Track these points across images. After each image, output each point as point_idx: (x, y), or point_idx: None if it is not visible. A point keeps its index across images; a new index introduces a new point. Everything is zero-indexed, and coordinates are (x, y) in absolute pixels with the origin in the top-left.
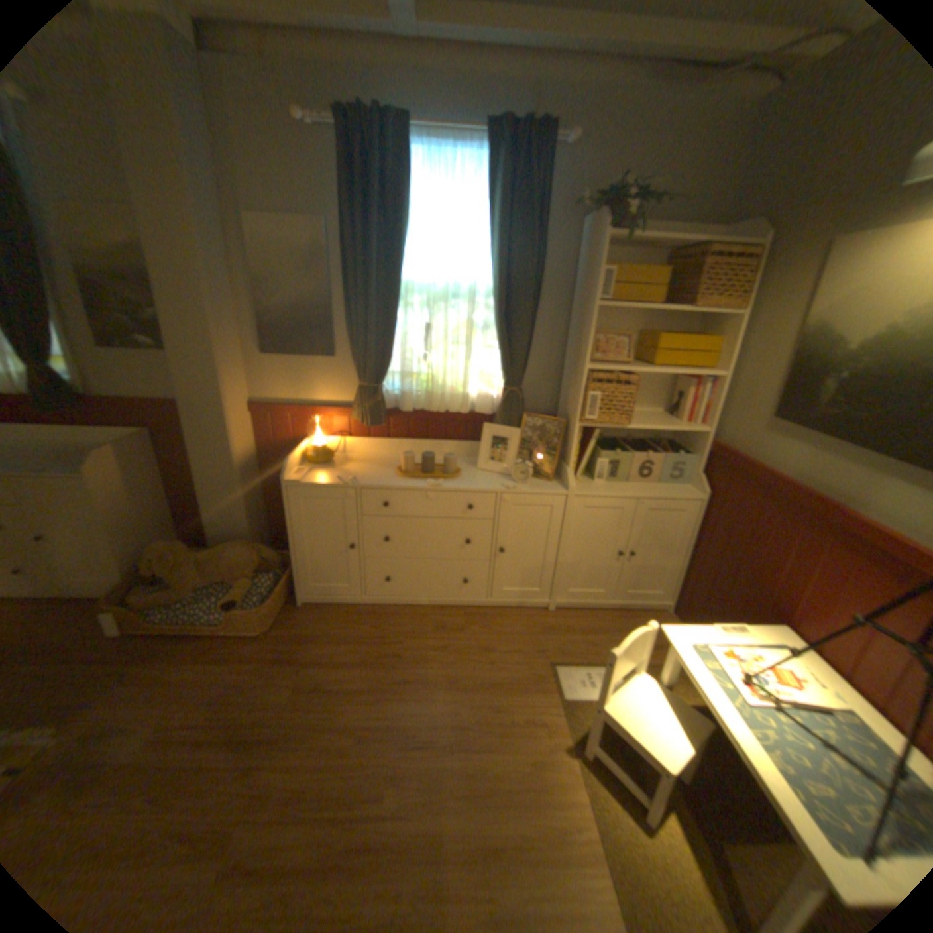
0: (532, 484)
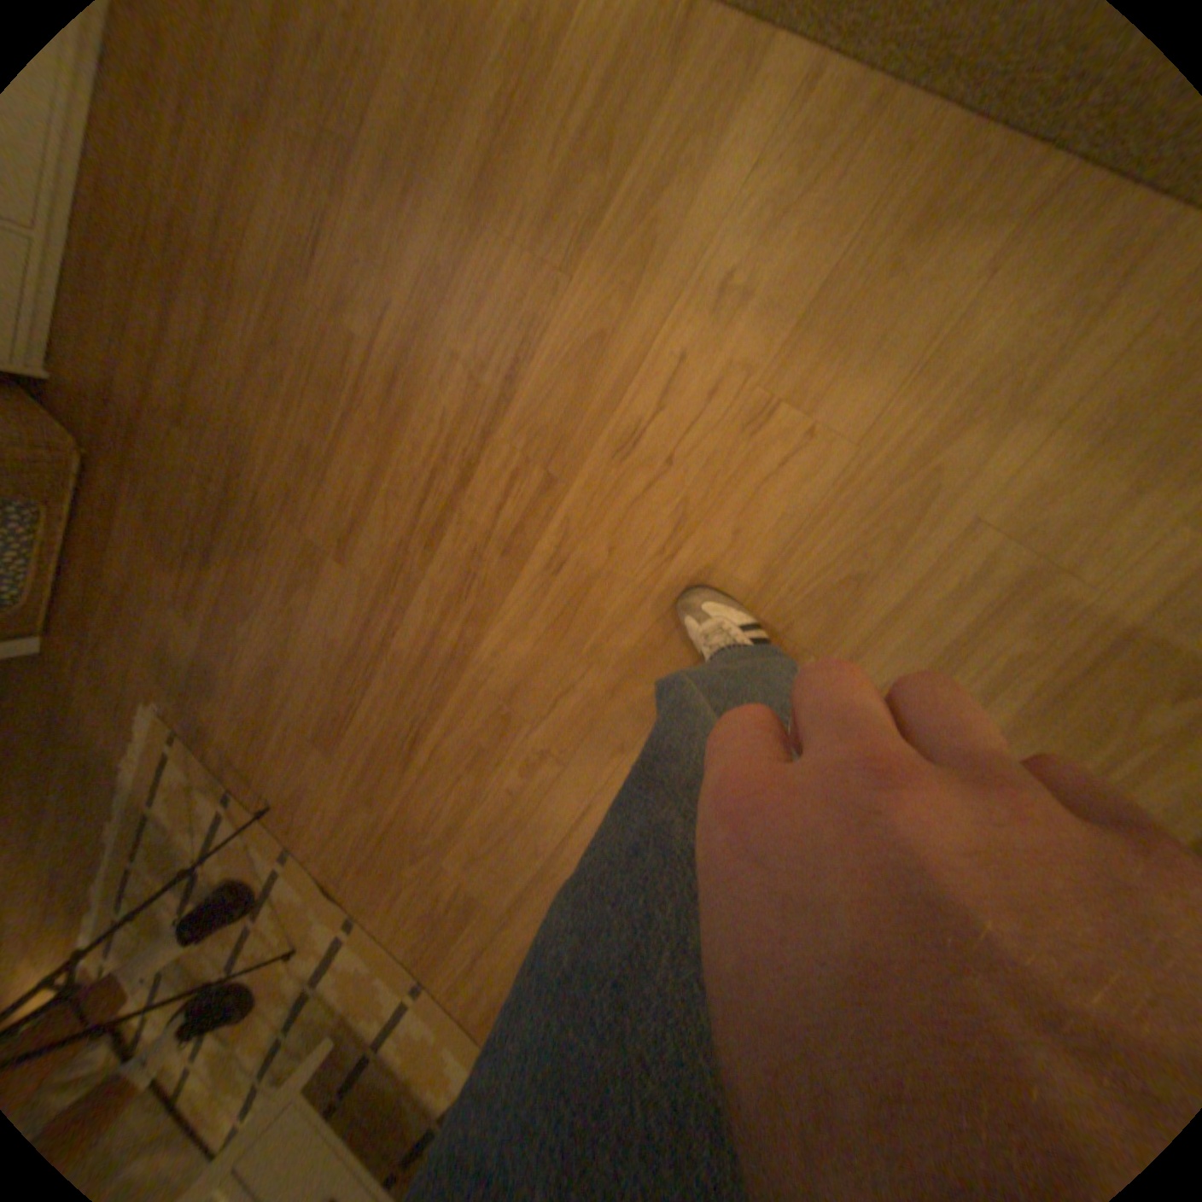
0: None
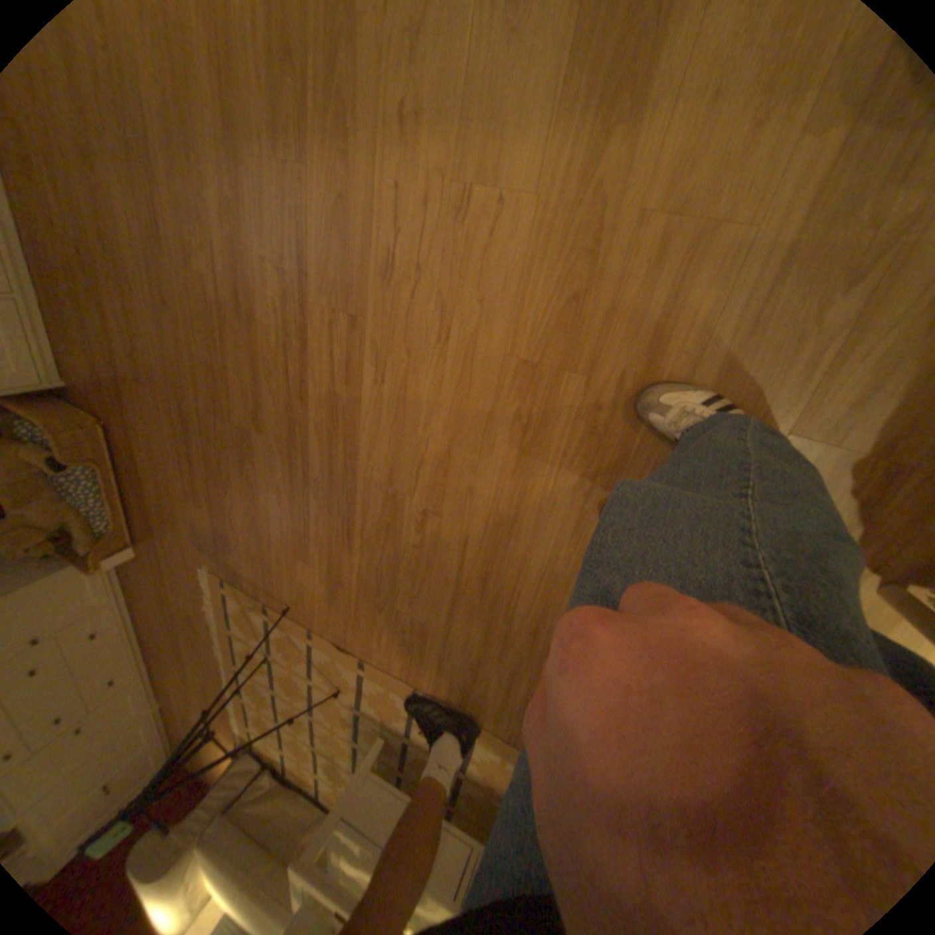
0: None
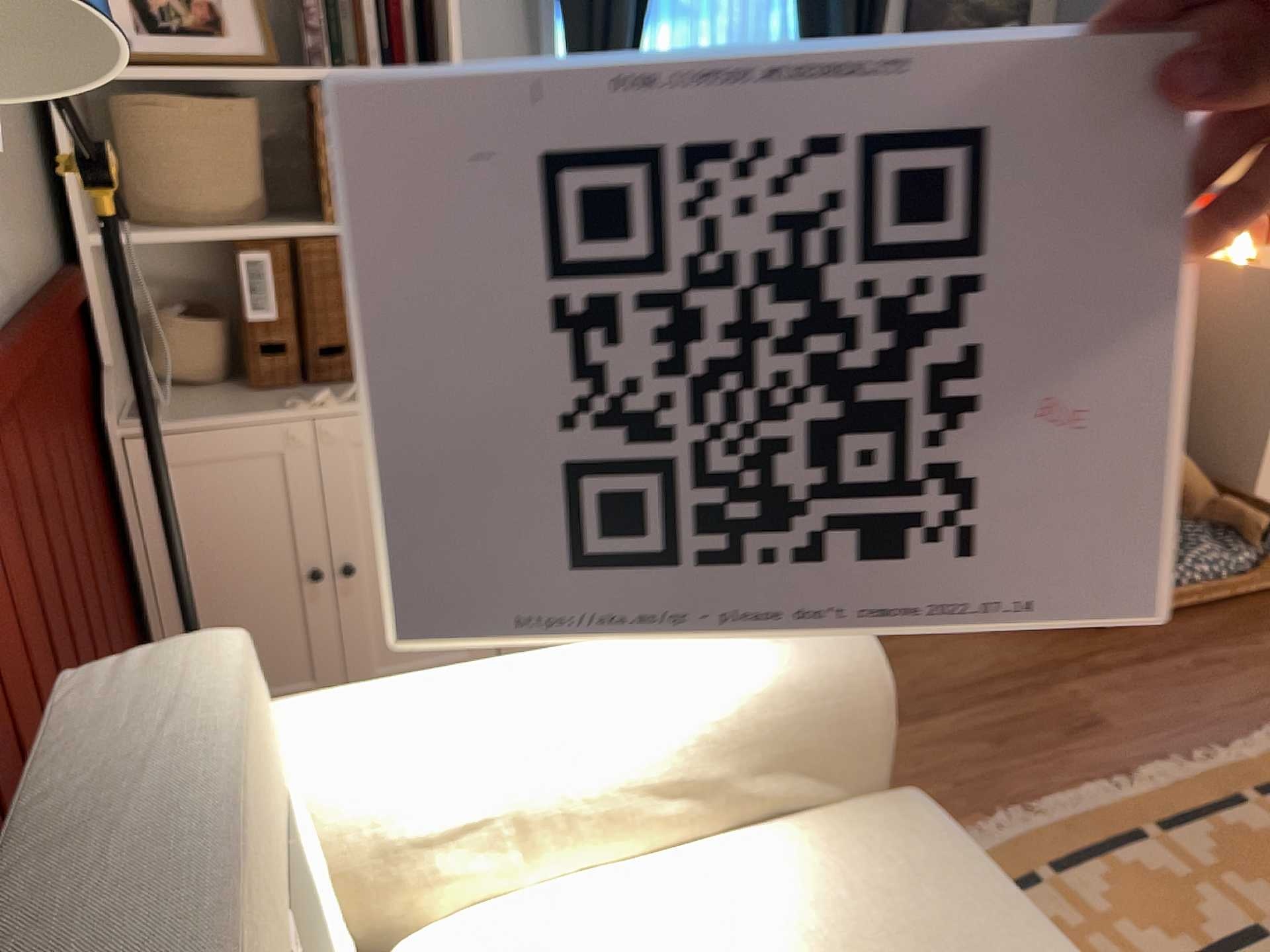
0: None
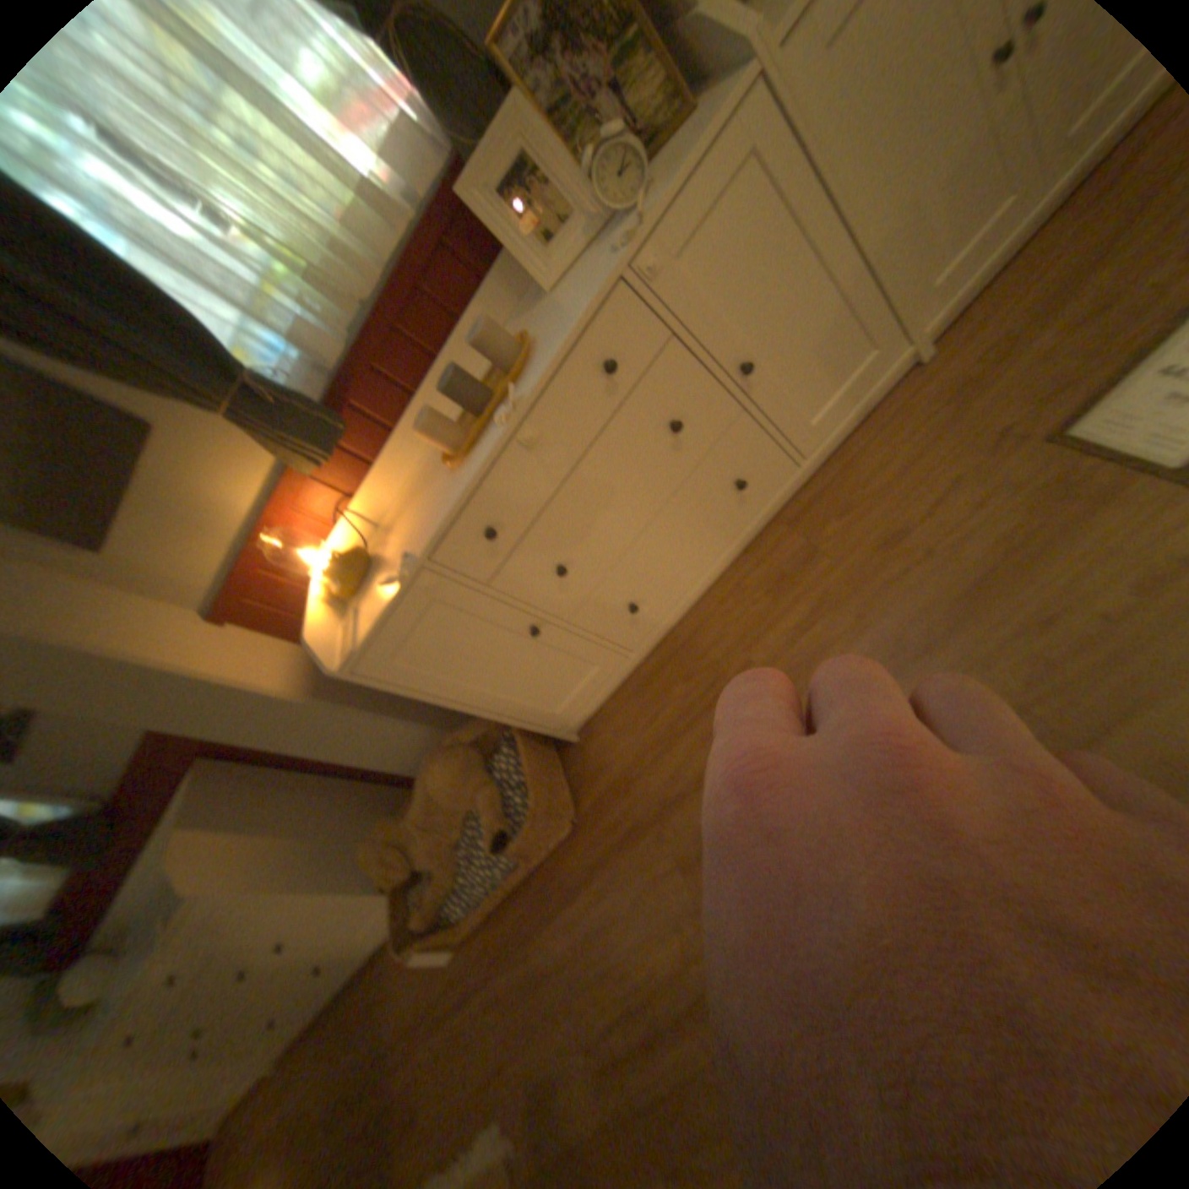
0: (661, 156)
